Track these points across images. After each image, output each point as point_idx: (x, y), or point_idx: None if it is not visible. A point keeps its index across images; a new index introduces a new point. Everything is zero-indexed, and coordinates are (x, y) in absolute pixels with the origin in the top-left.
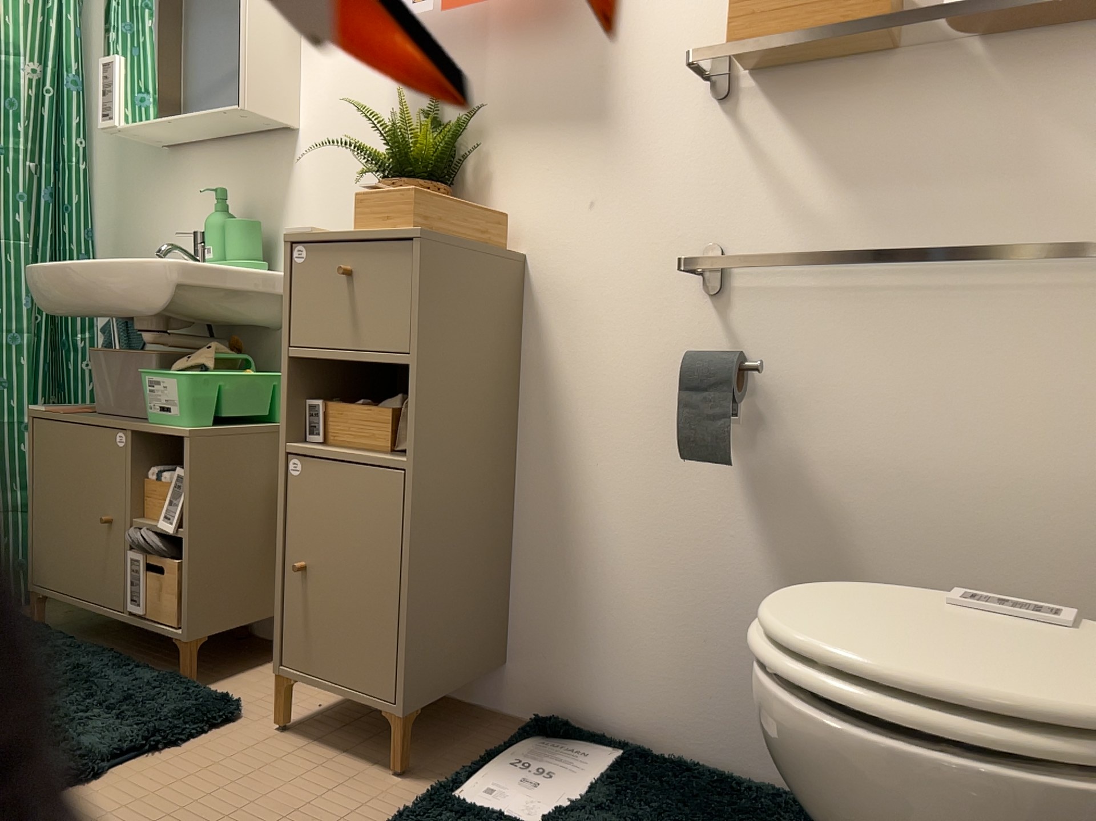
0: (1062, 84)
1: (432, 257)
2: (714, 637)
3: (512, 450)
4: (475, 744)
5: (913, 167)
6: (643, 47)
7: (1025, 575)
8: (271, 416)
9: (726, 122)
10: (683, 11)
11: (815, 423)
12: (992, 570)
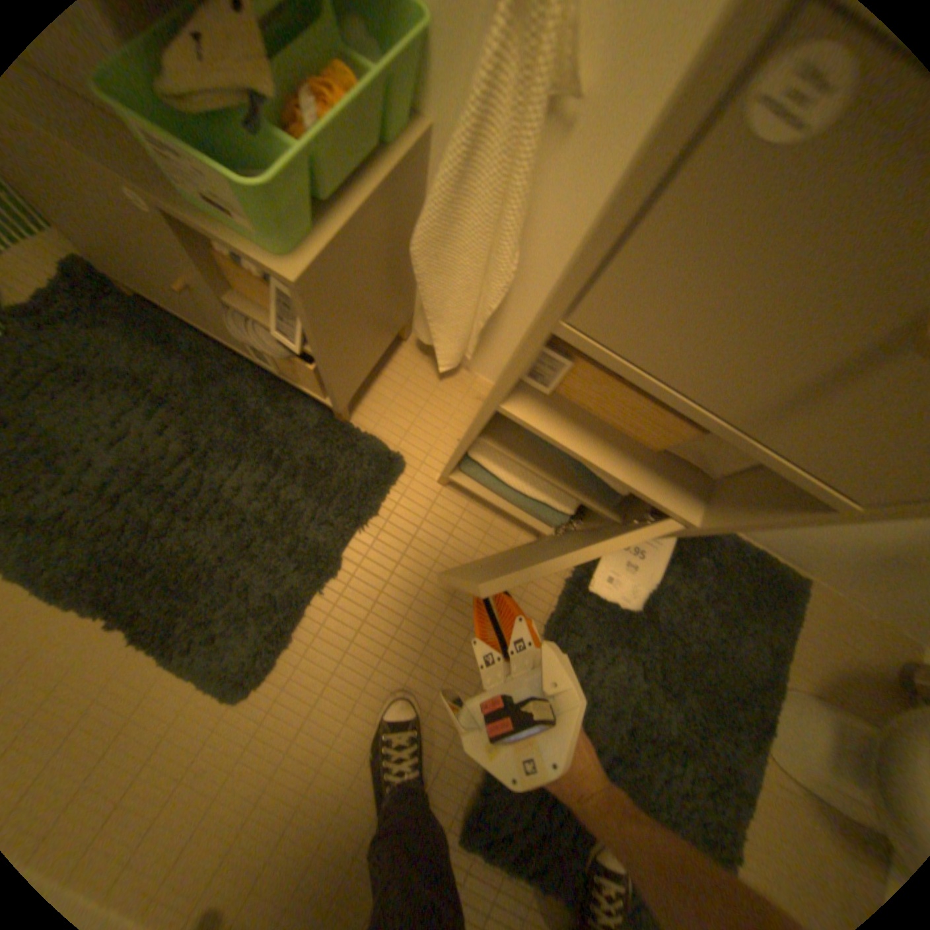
0: None
1: None
2: None
3: None
4: None
5: None
6: None
7: None
8: (380, 128)
9: None
10: None
11: None
12: None
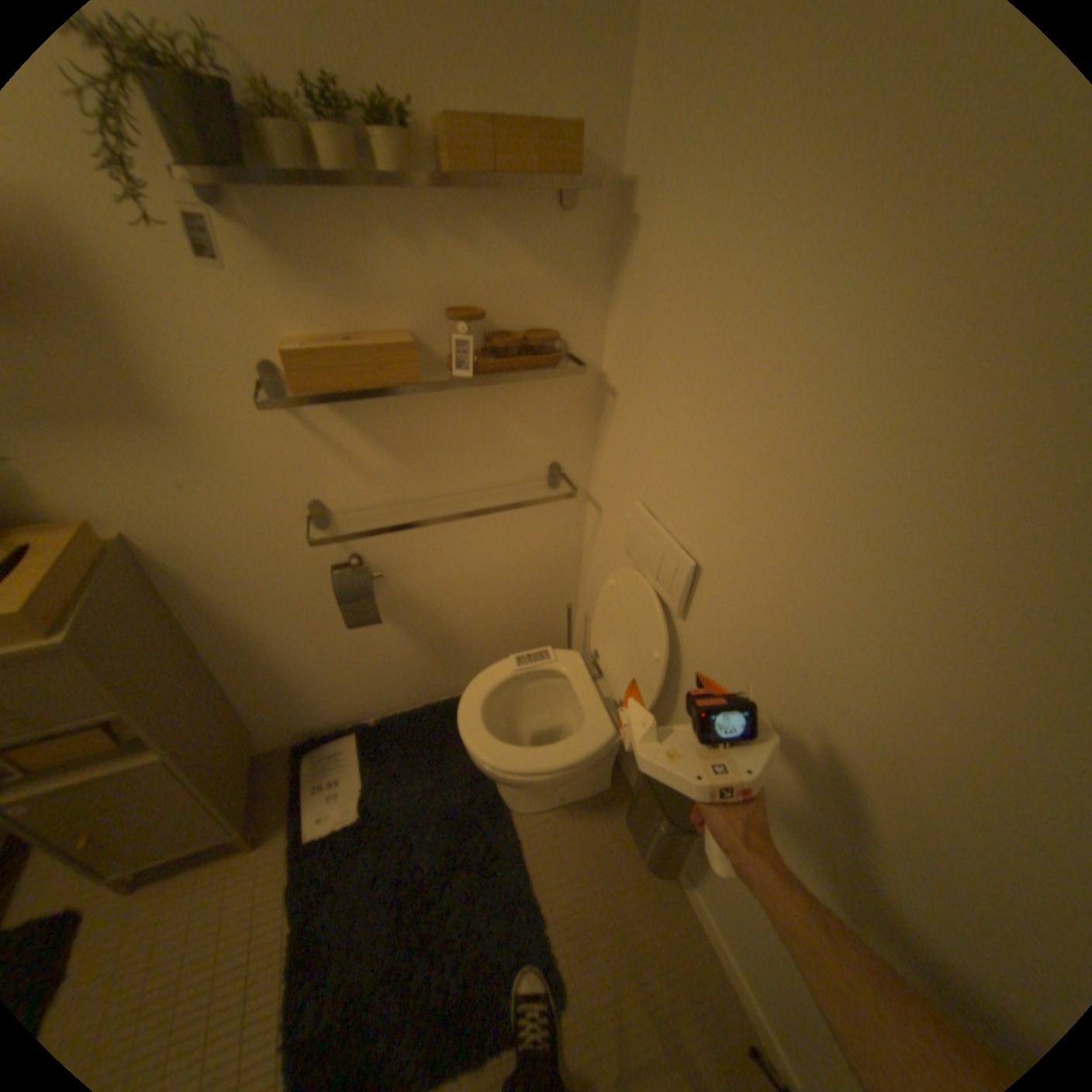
0: (509, 395)
1: (87, 639)
2: (382, 671)
3: (195, 652)
4: (270, 789)
5: (437, 442)
6: (172, 351)
7: (512, 598)
8: None
9: (293, 418)
10: (209, 319)
11: (410, 574)
12: (500, 601)
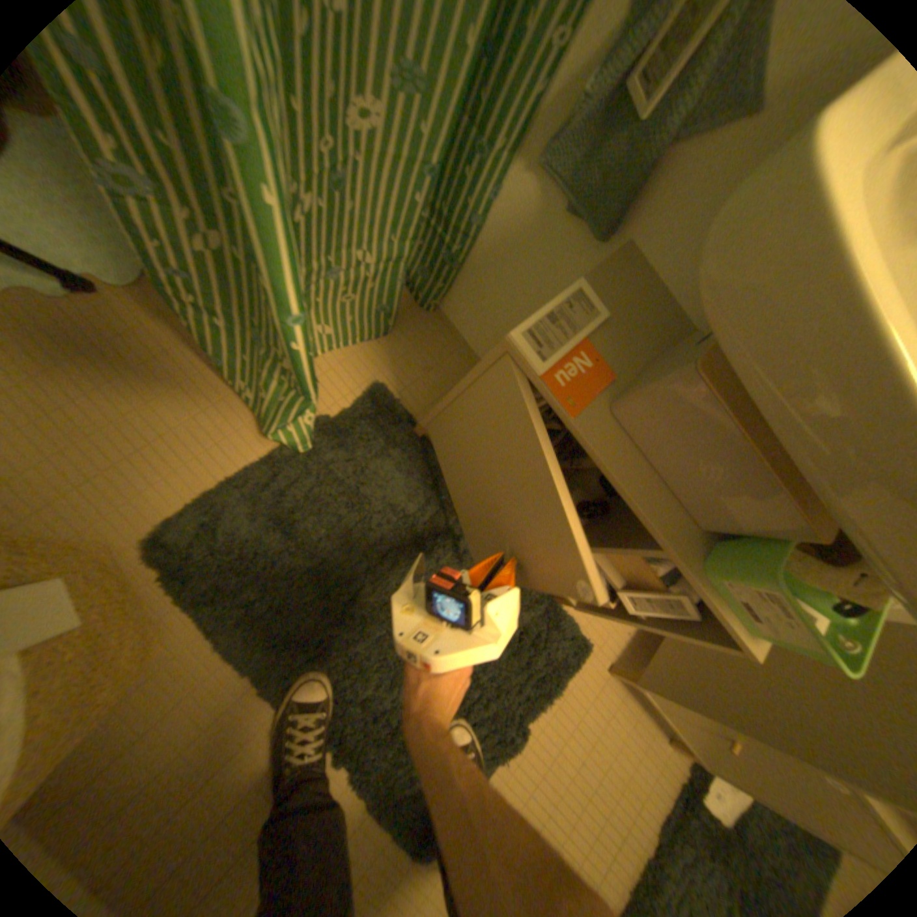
0: None
1: None
2: None
3: None
4: None
5: None
6: None
7: None
8: None
9: None
10: None
11: None
12: None
